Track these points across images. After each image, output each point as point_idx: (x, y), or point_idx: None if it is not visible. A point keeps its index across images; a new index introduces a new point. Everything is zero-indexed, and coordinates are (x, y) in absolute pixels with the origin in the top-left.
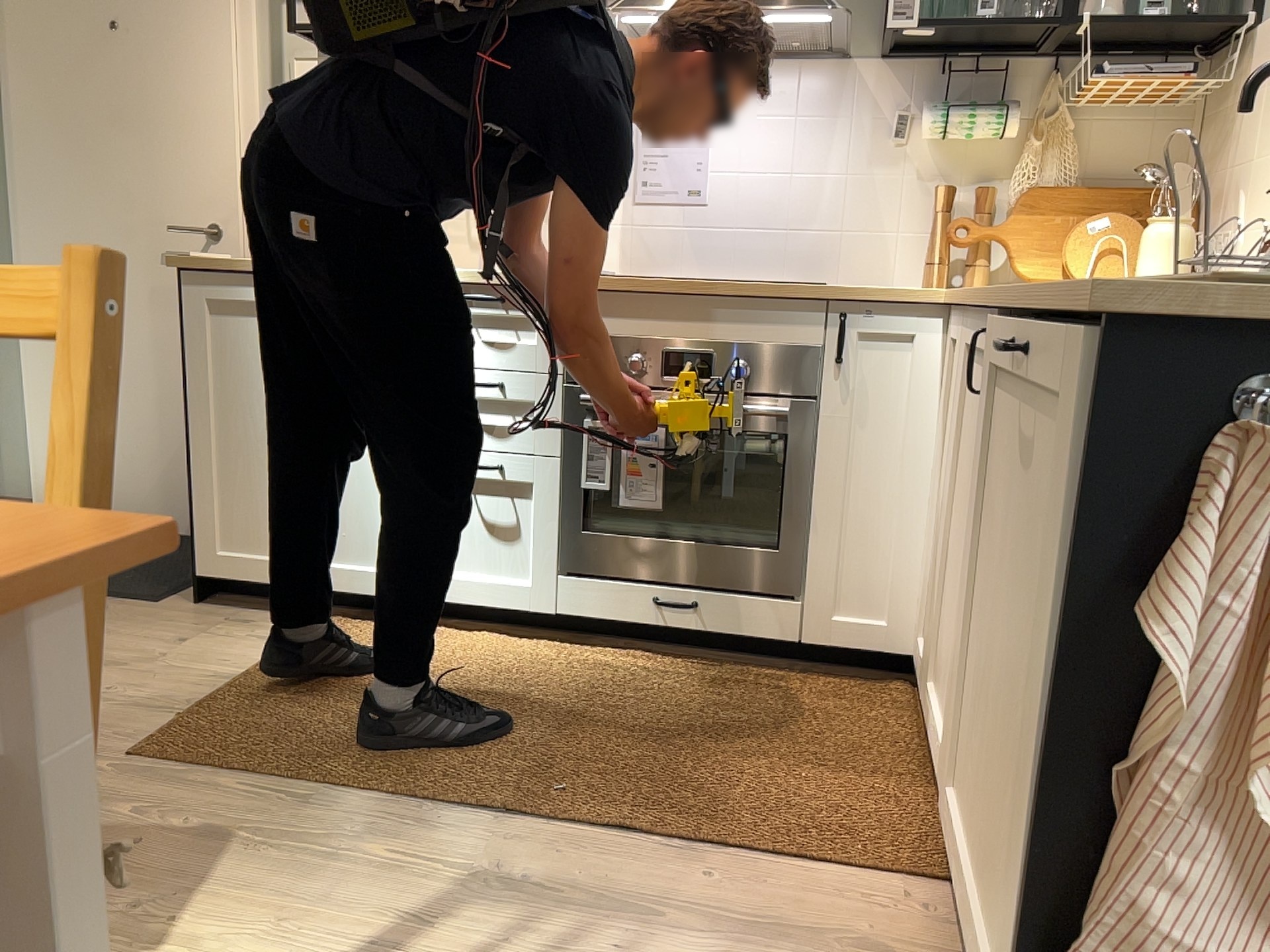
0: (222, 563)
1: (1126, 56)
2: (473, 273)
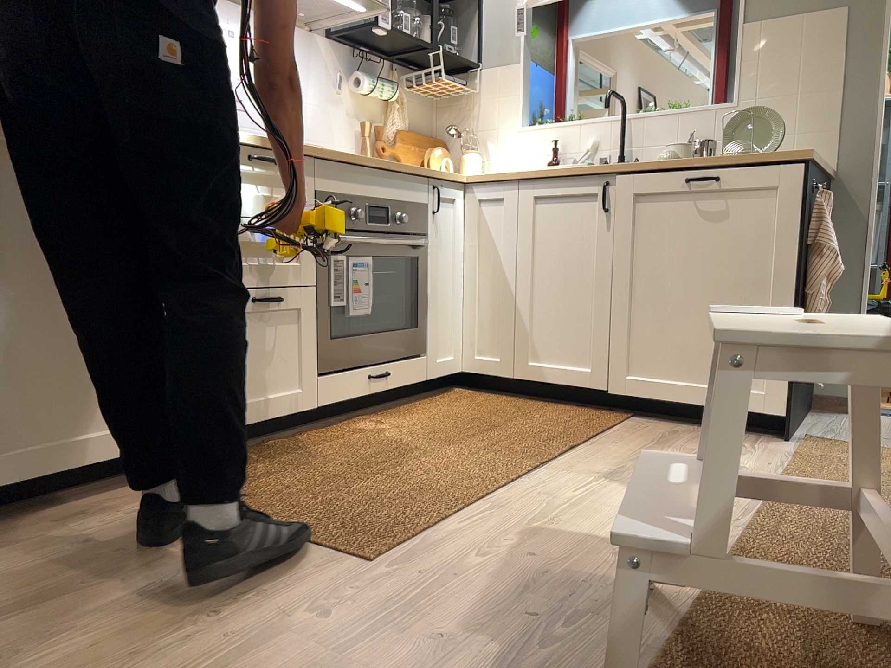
0: (7, 465)
1: (414, 70)
2: (261, 139)
